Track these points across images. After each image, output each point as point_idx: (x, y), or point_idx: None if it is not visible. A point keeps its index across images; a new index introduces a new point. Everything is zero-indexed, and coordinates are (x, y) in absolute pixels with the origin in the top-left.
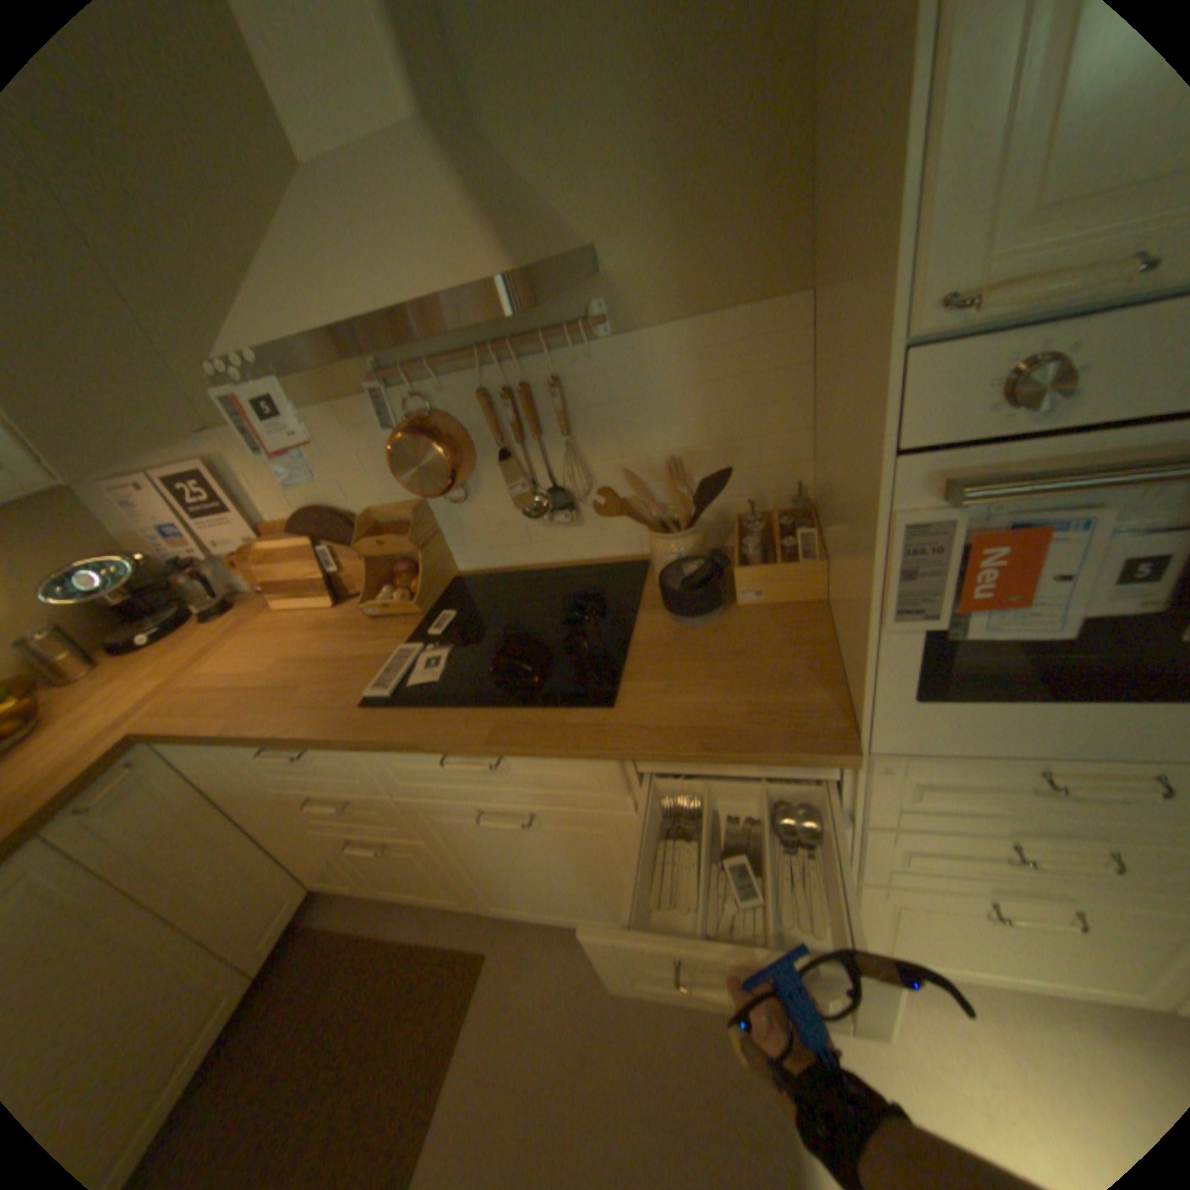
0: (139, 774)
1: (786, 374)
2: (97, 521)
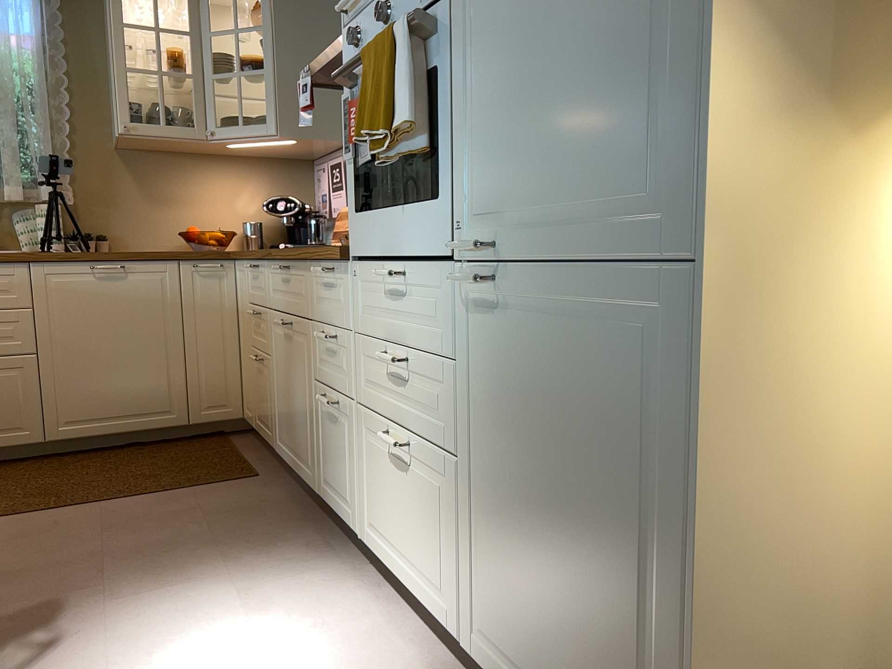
0: (223, 273)
1: None
2: (314, 193)
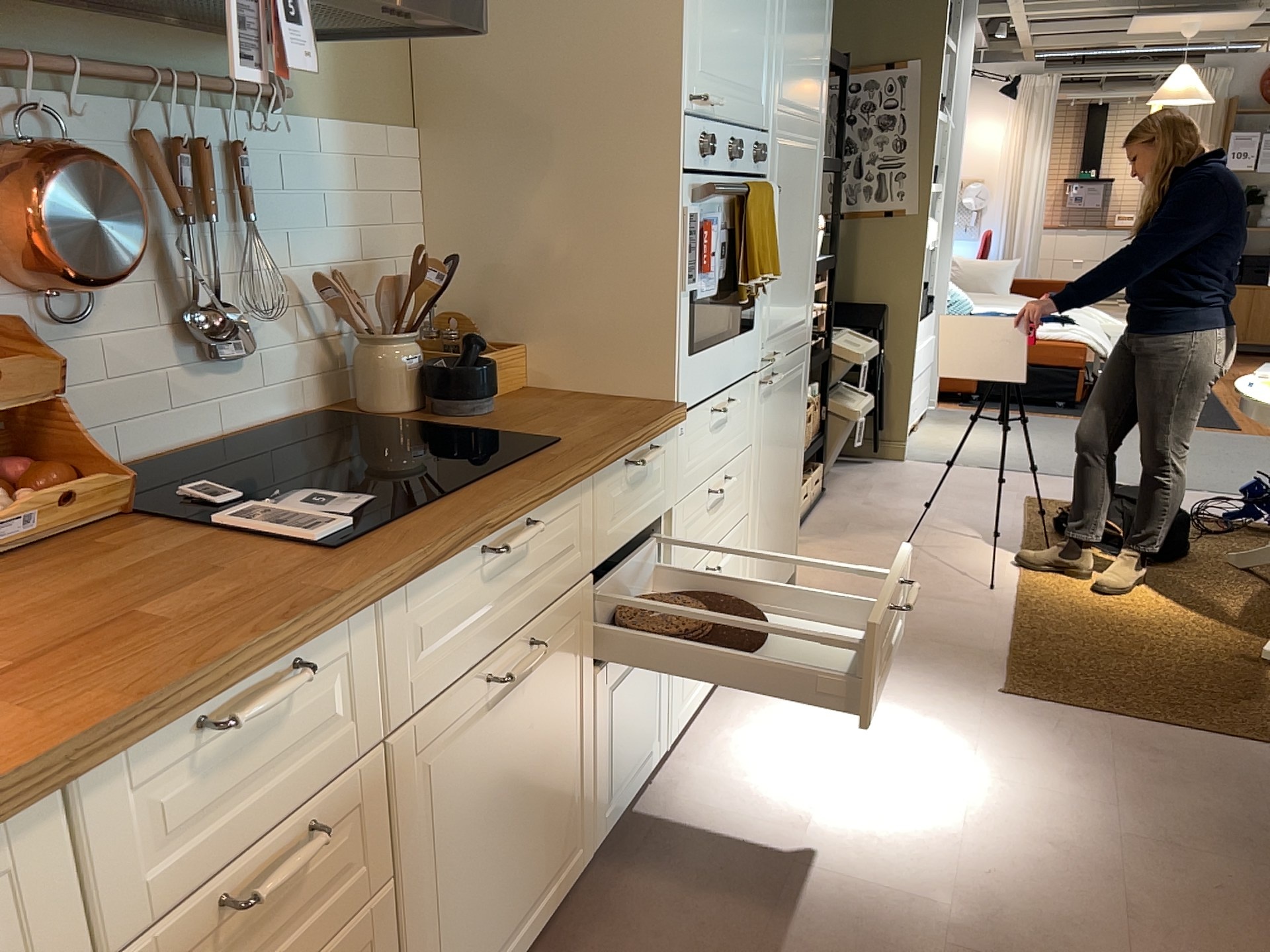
0: None
1: (410, 200)
2: None
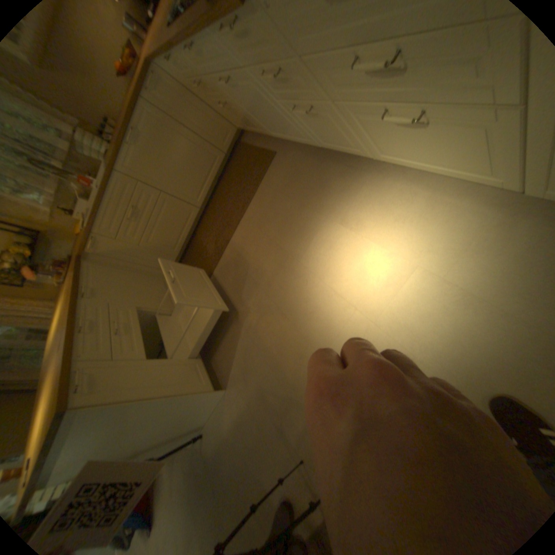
0: (158, 73)
1: None
2: None
